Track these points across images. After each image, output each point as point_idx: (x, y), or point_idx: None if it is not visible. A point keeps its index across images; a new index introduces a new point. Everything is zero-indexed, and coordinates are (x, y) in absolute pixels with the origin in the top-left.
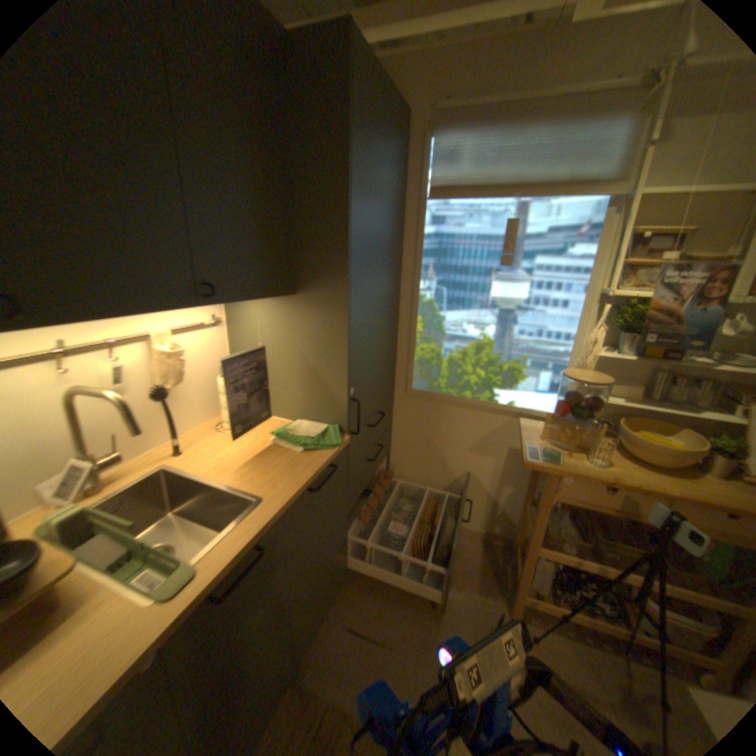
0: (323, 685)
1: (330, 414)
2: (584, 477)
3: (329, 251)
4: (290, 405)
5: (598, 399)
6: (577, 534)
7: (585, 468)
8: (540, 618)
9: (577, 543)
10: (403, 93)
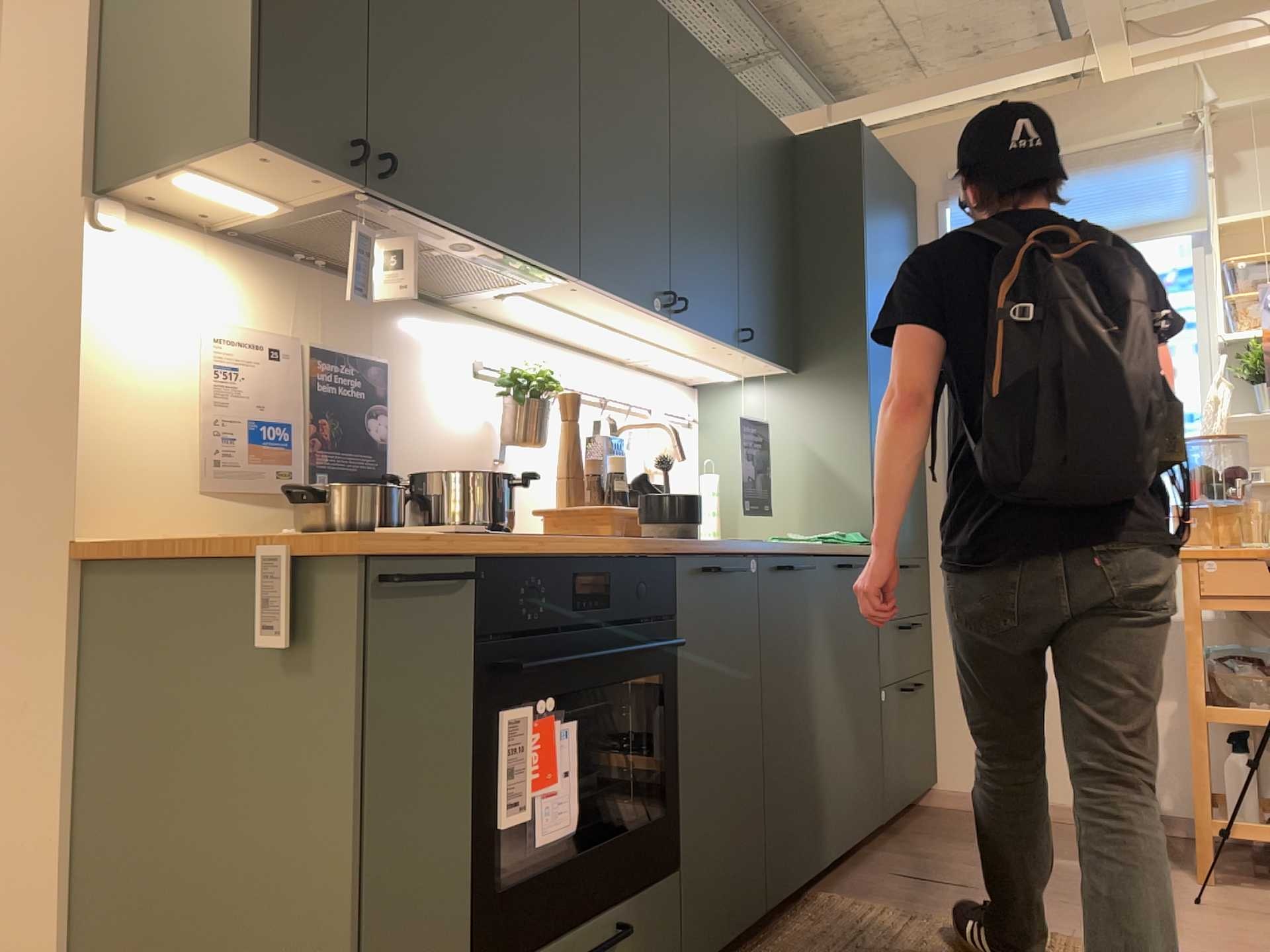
0: (876, 900)
1: (850, 520)
2: (1227, 551)
3: (843, 317)
4: (789, 521)
5: (1236, 468)
6: (1264, 677)
7: (1232, 548)
8: (1260, 884)
9: (1261, 678)
10: (904, 171)
